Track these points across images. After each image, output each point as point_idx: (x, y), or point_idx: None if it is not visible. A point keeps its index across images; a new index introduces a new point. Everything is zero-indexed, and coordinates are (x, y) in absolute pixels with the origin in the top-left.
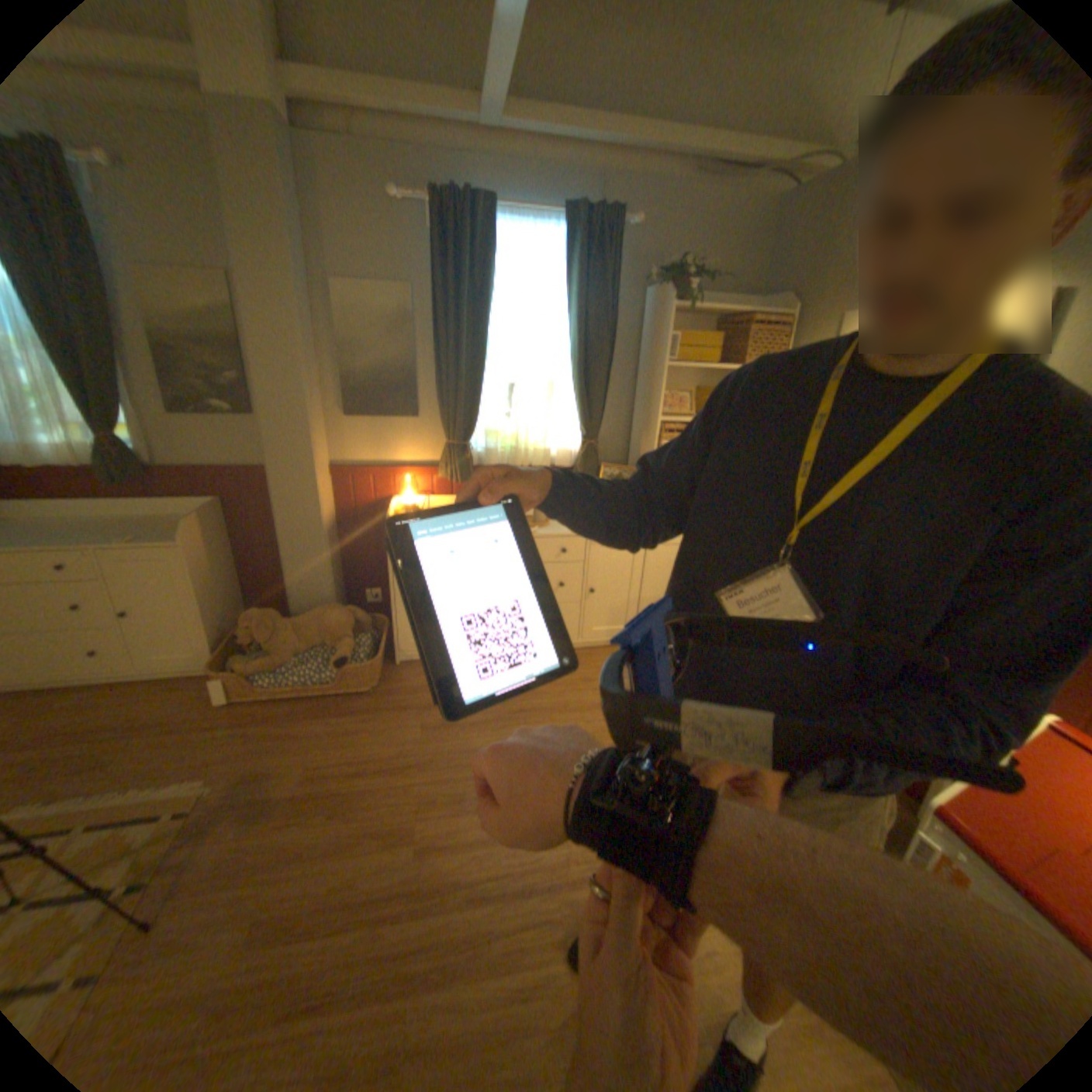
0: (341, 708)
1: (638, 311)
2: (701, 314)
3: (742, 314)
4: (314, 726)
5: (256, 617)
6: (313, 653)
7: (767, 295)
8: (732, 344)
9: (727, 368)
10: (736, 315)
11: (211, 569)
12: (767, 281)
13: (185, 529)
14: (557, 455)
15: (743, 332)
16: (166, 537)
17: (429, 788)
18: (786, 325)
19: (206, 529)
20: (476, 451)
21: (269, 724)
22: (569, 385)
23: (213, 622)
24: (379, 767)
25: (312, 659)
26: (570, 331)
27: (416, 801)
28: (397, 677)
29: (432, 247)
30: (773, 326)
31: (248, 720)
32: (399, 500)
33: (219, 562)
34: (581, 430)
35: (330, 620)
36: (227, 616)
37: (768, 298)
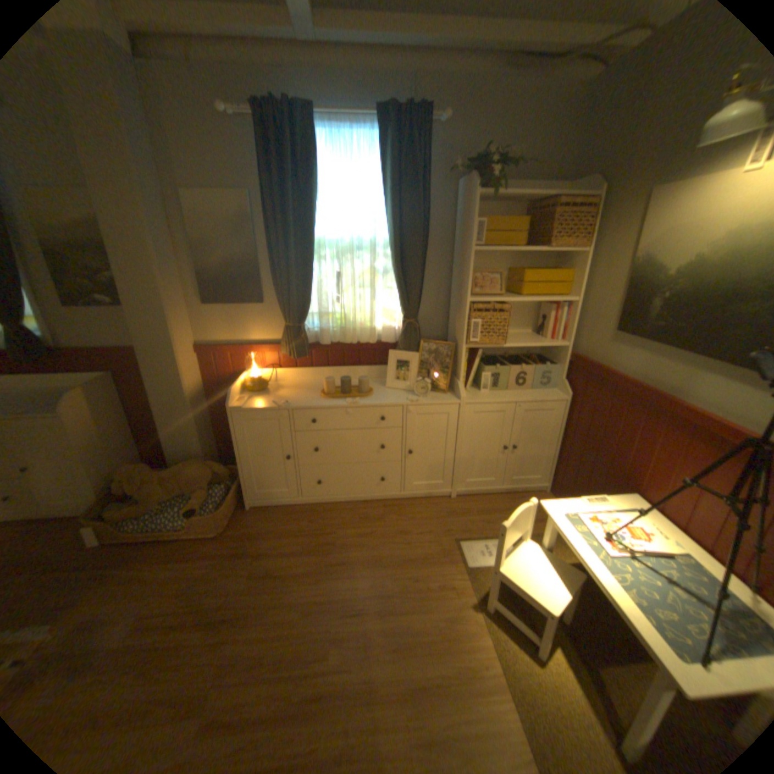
0: (188, 553)
1: (452, 202)
2: (511, 200)
3: (549, 197)
4: (161, 571)
5: (128, 472)
6: (173, 502)
7: (576, 179)
8: (540, 226)
9: (538, 250)
10: (544, 198)
11: (98, 431)
12: (577, 165)
13: (74, 400)
14: (384, 332)
15: (550, 214)
16: (54, 408)
17: (235, 648)
18: (594, 205)
19: (93, 399)
20: (312, 330)
21: (126, 567)
22: (390, 271)
23: (100, 473)
24: (199, 619)
25: (170, 508)
26: (389, 223)
27: (219, 663)
28: (243, 523)
29: (259, 154)
30: (582, 207)
31: (111, 561)
32: (251, 372)
33: (109, 424)
34: (405, 309)
35: (188, 474)
36: (118, 466)
37: (577, 181)
